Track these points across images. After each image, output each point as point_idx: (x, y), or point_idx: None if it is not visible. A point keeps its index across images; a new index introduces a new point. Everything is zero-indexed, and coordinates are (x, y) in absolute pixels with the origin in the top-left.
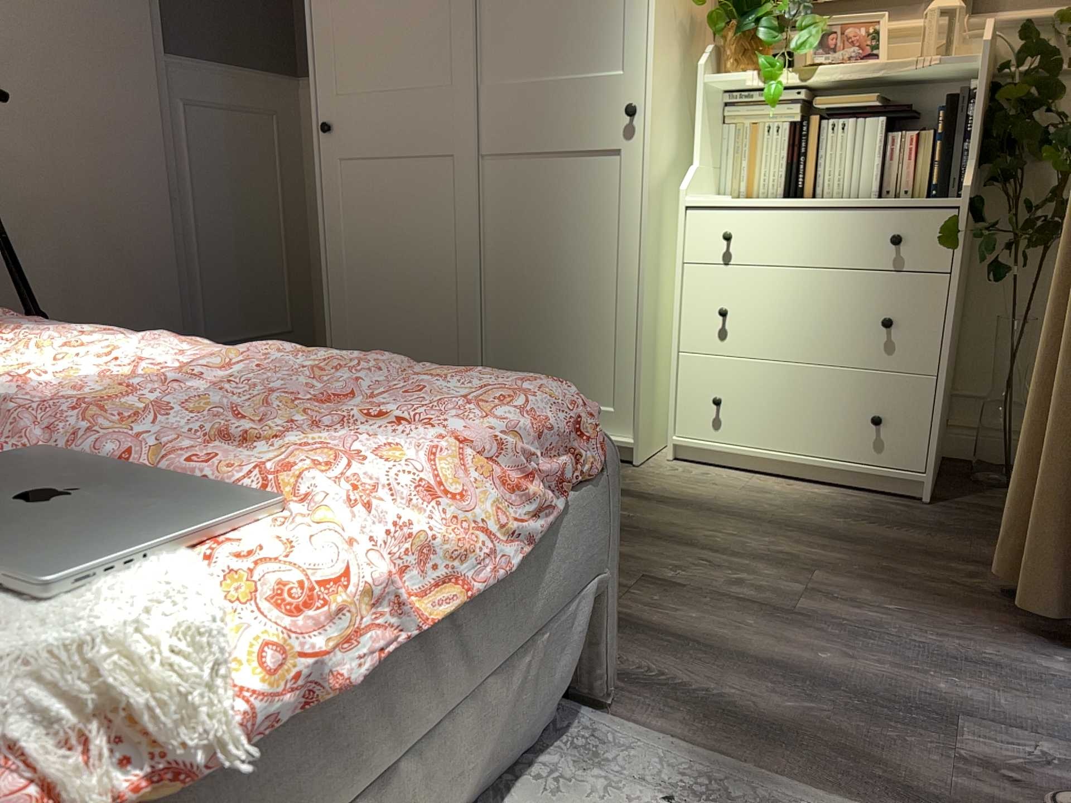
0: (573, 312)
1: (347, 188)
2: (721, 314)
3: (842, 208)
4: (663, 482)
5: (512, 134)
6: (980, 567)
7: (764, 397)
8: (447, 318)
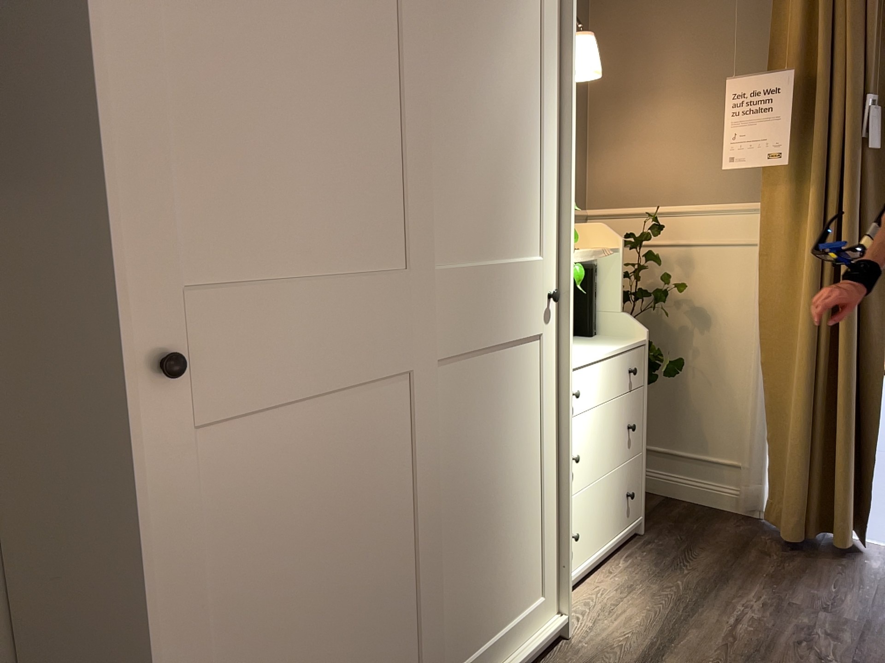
0: (513, 518)
1: (212, 480)
2: (578, 460)
3: (615, 356)
4: (609, 630)
5: (463, 328)
6: (743, 548)
7: (590, 515)
8: (405, 616)
